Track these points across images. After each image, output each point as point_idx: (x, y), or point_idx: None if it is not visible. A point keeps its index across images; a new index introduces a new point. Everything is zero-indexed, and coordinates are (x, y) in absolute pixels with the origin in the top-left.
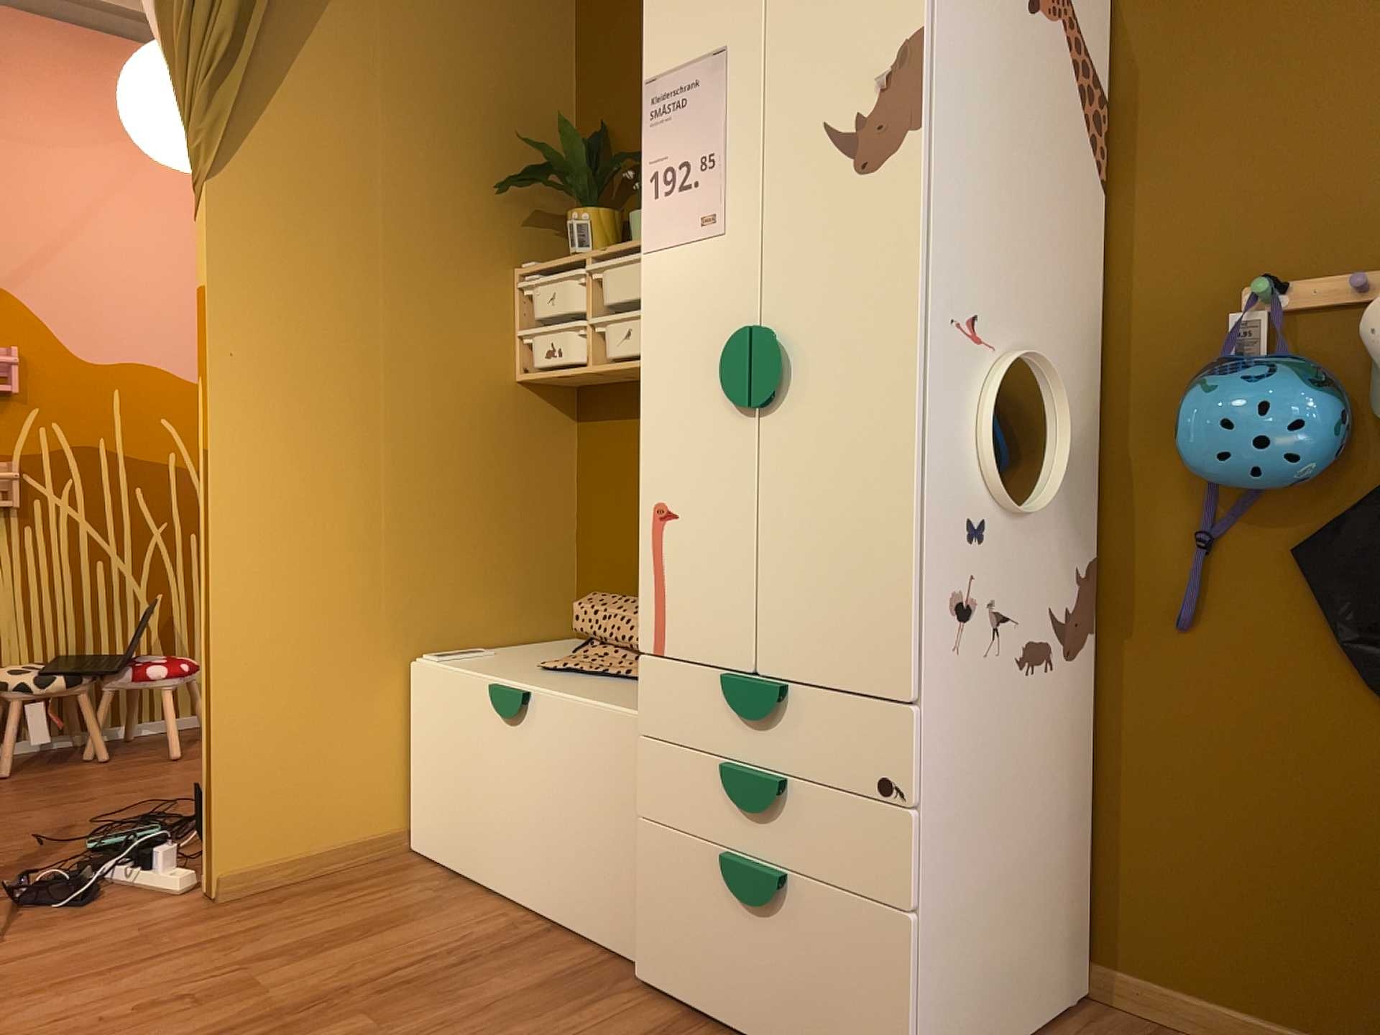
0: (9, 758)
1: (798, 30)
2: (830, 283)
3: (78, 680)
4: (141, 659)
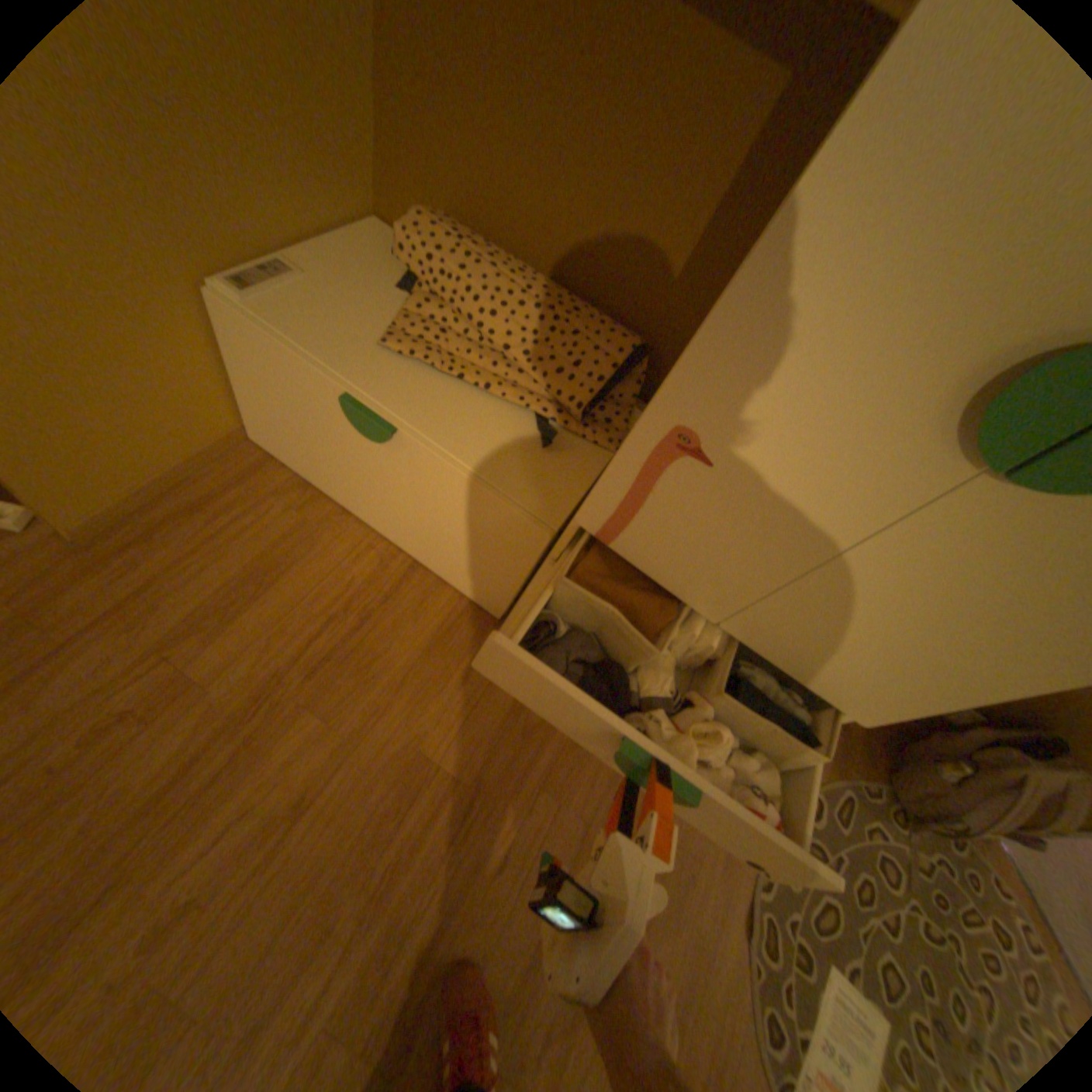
0: None
1: None
2: None
3: None
4: None
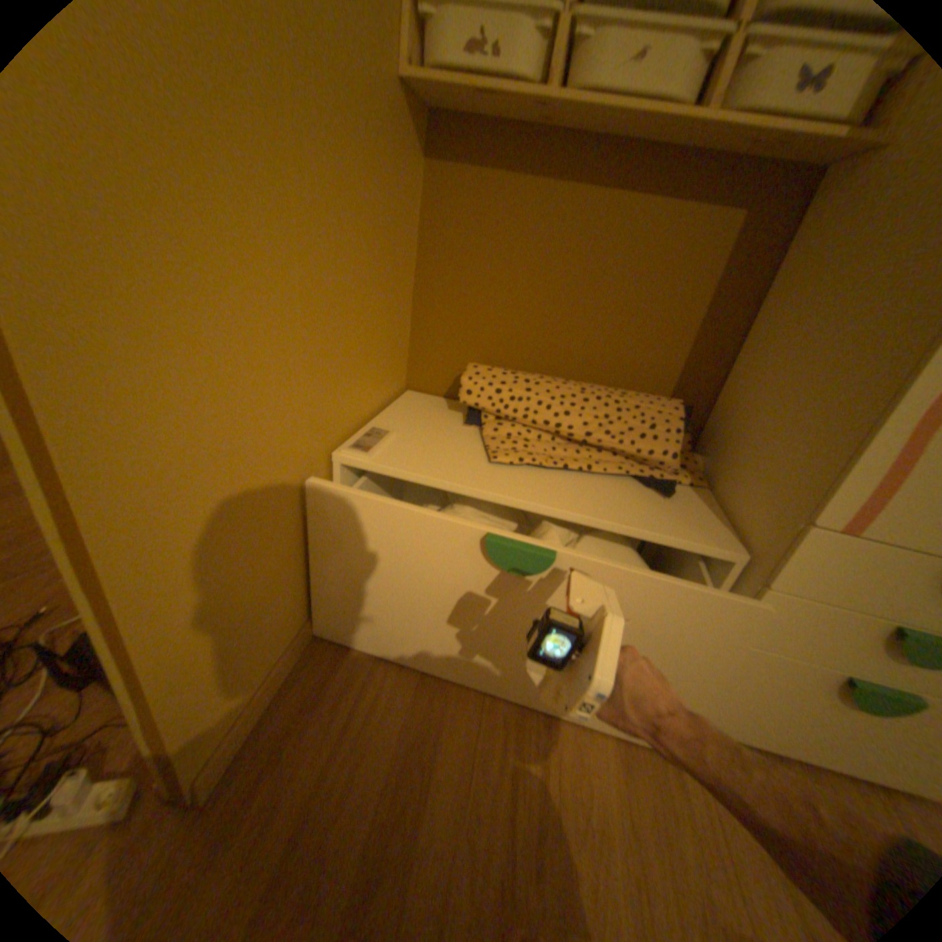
0: None
1: None
2: None
3: None
4: None
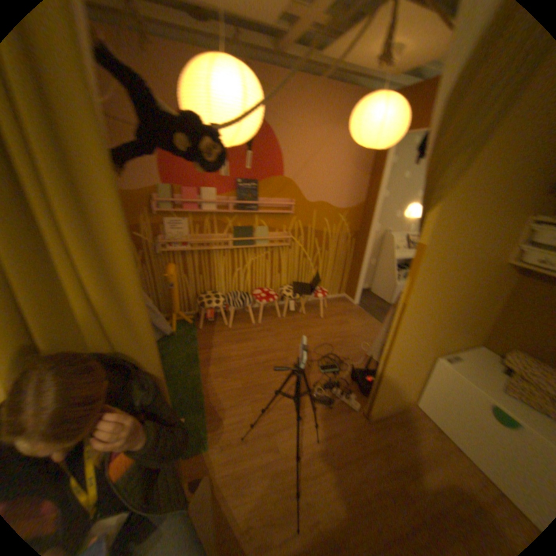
0: (285, 314)
1: None
2: None
3: (301, 296)
4: (314, 289)
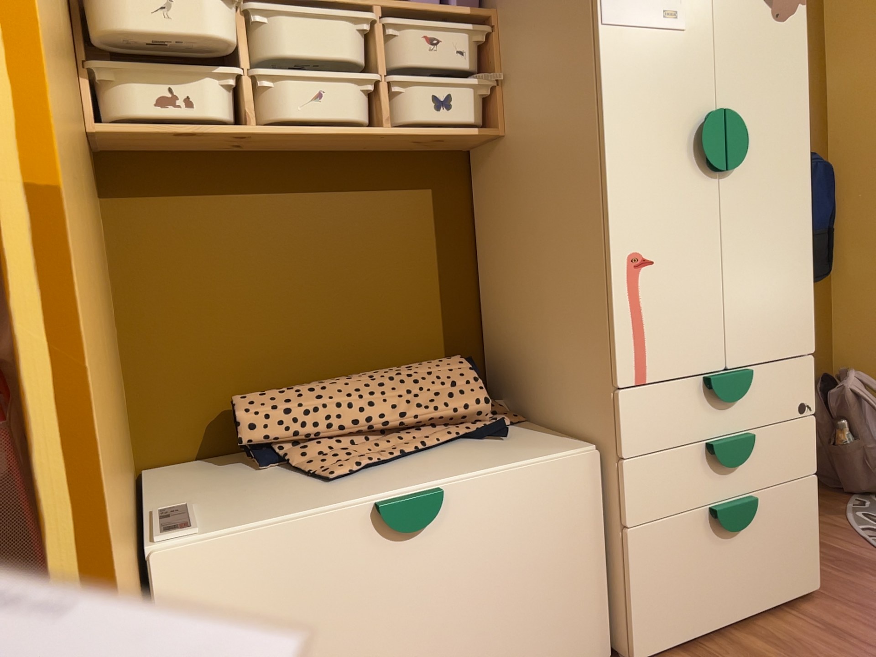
0: None
1: None
2: (761, 89)
3: None
4: None
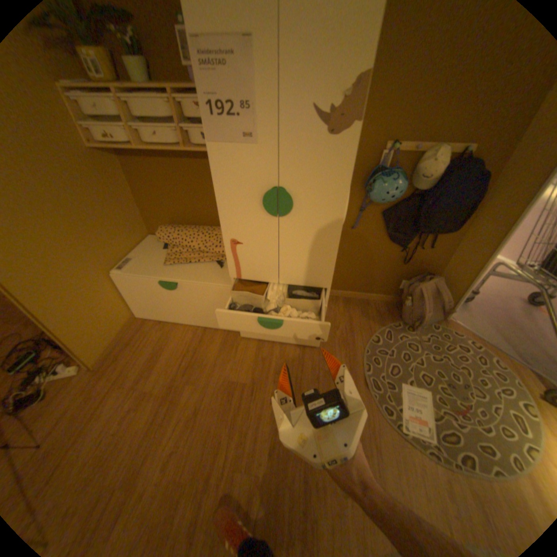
0: None
1: (300, 40)
2: (312, 177)
3: None
4: None
